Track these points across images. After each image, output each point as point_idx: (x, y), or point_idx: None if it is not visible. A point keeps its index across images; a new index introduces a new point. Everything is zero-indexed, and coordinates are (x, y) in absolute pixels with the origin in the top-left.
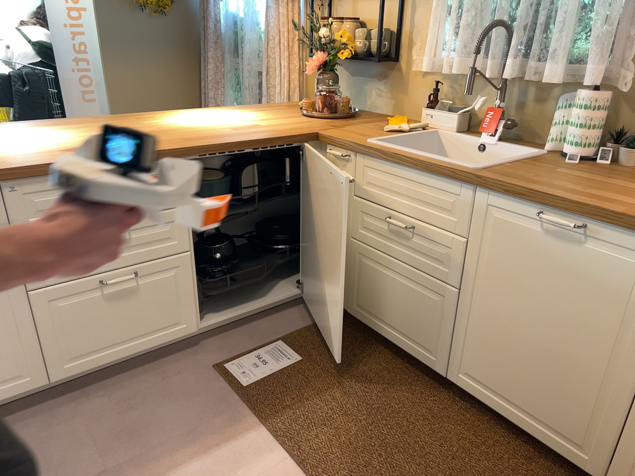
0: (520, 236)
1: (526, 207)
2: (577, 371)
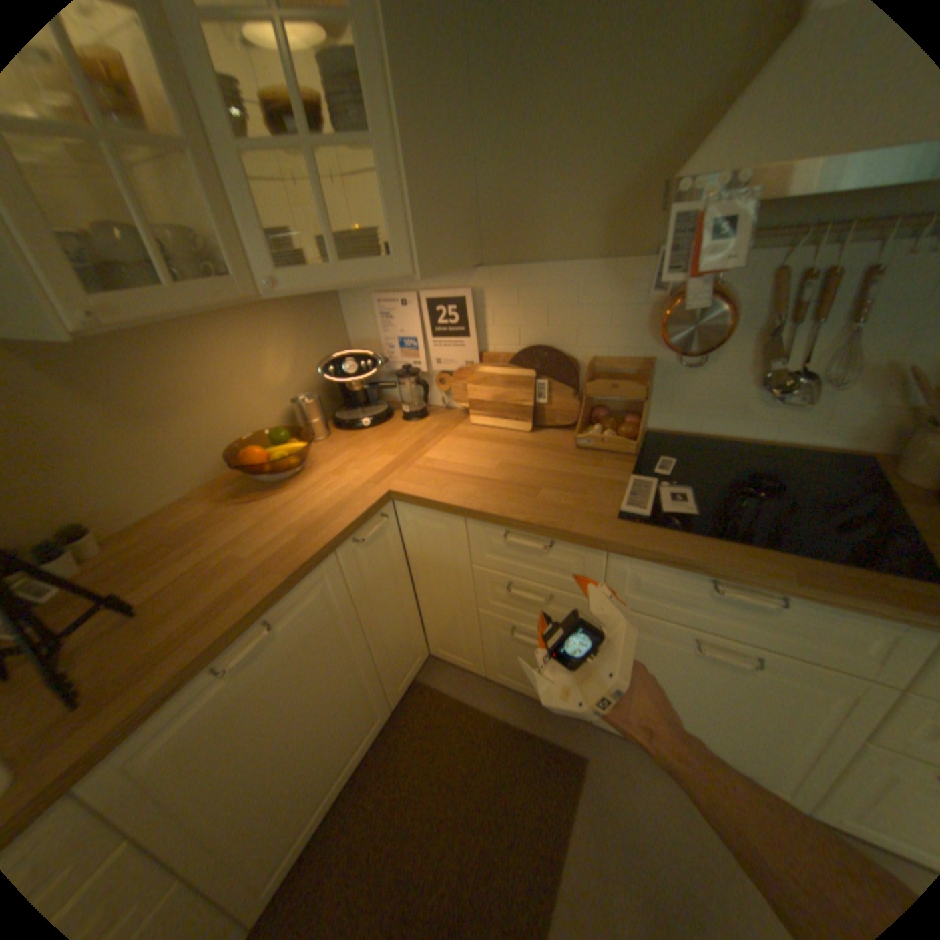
0: (208, 718)
1: (187, 691)
2: (340, 700)
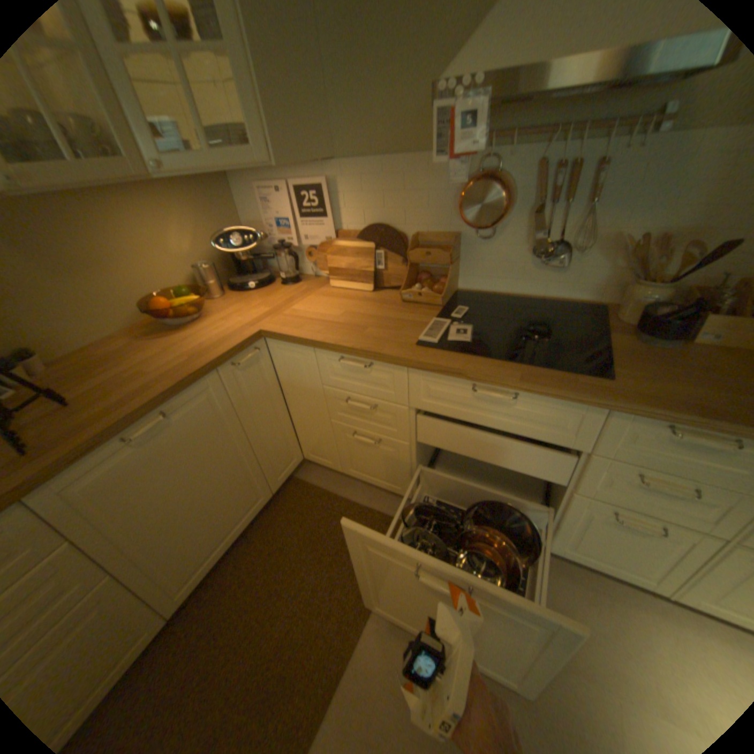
0: (122, 472)
1: (103, 451)
2: (228, 479)
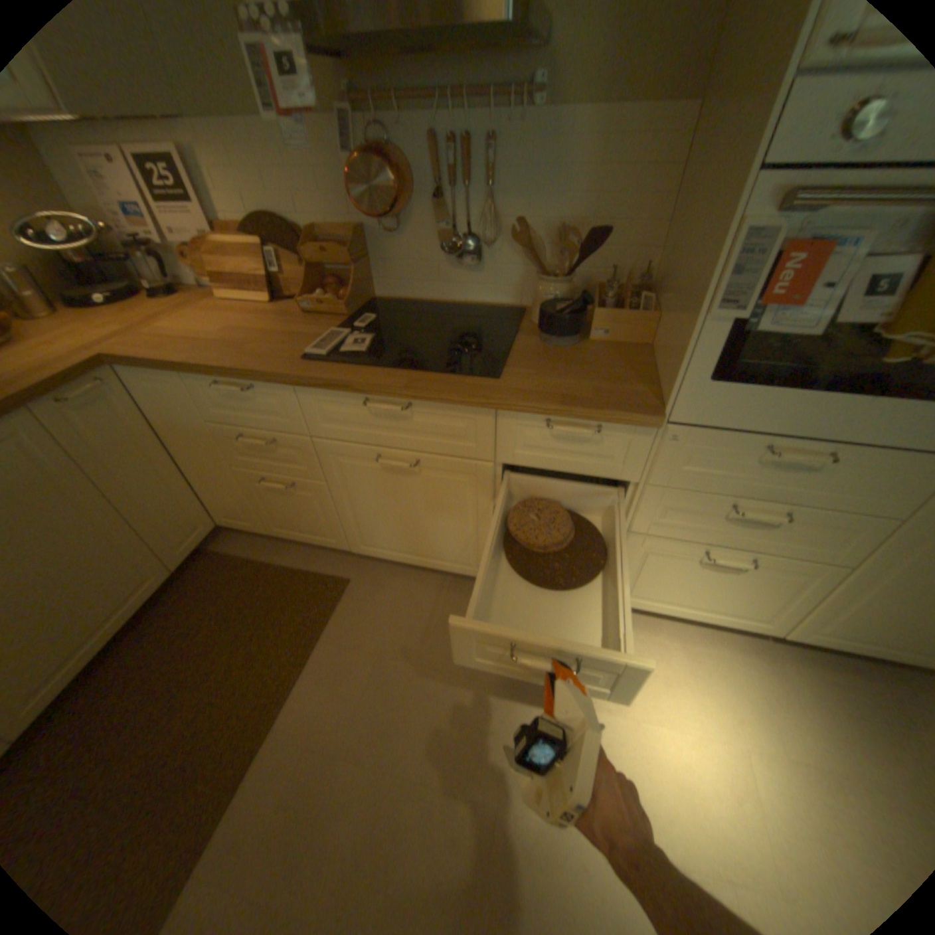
0: None
1: None
2: (84, 555)
